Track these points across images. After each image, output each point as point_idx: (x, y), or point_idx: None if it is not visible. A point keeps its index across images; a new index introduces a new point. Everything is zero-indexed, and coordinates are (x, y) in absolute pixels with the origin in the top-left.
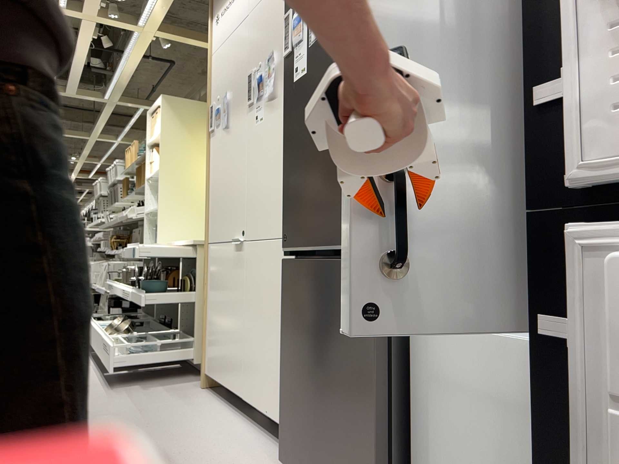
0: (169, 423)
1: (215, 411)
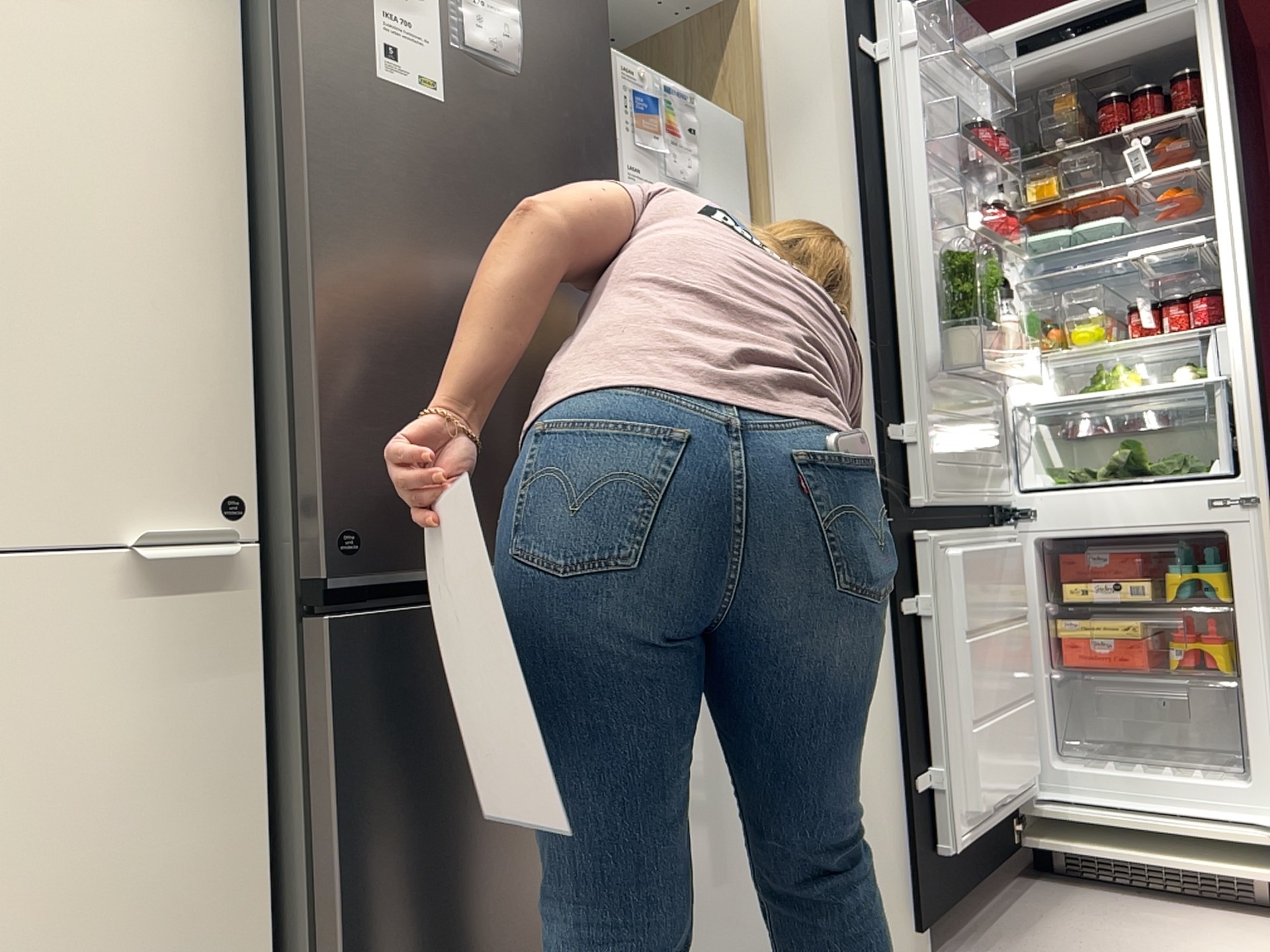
0: None
1: None
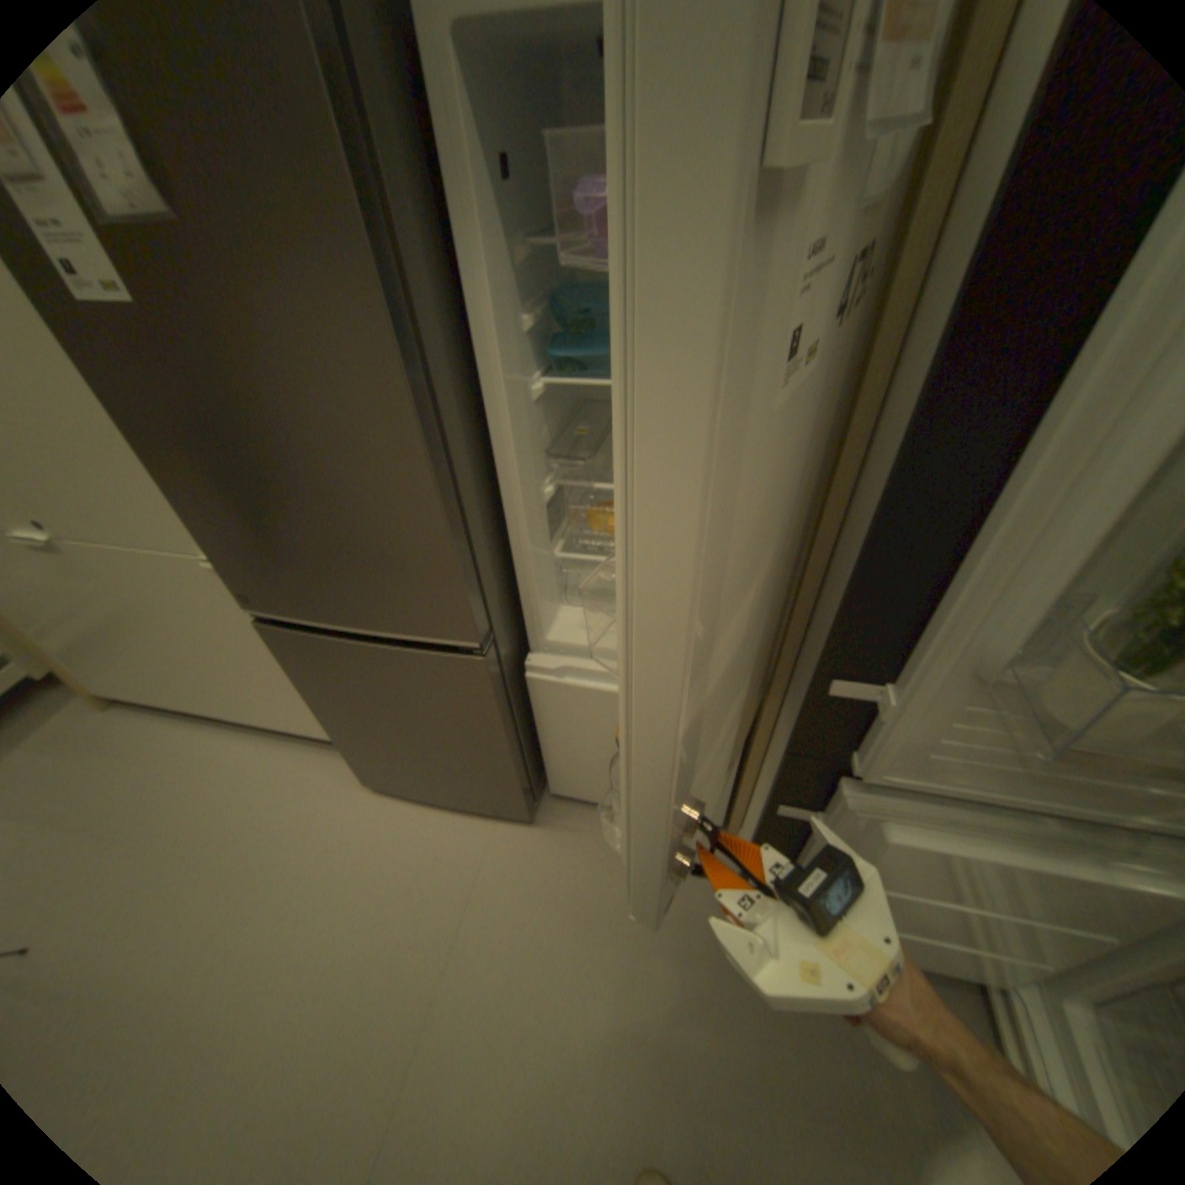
0: (131, 812)
1: (176, 744)
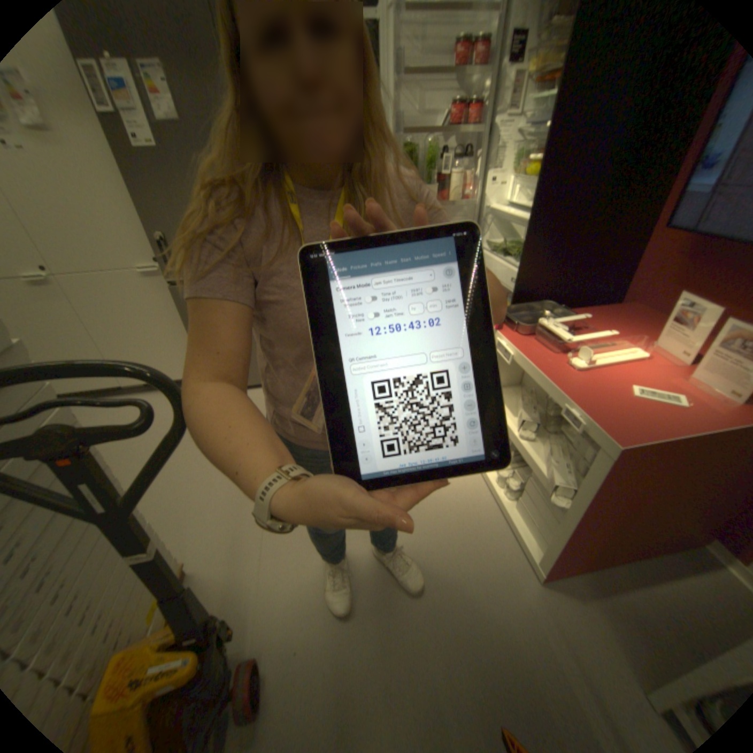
0: None
1: None
